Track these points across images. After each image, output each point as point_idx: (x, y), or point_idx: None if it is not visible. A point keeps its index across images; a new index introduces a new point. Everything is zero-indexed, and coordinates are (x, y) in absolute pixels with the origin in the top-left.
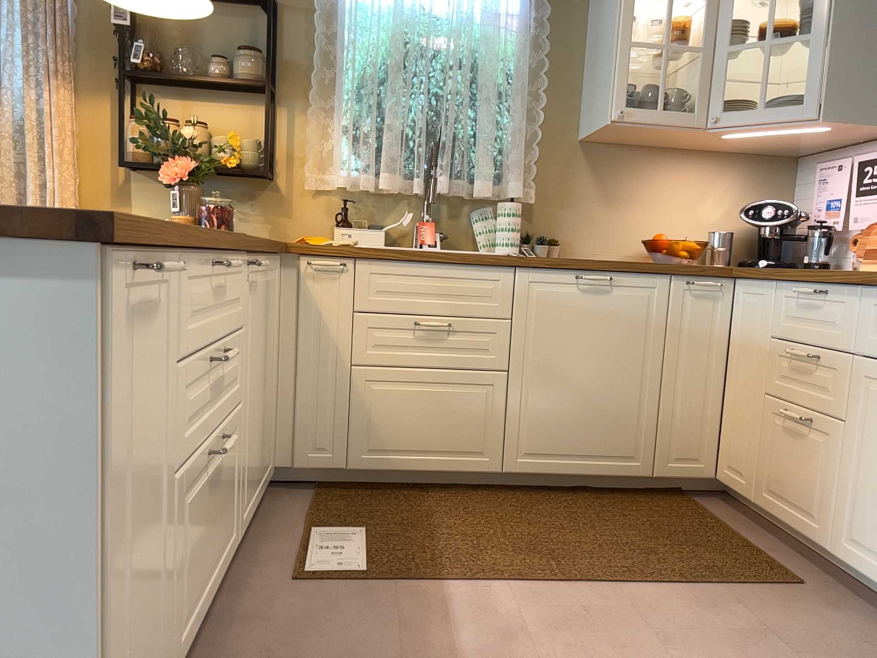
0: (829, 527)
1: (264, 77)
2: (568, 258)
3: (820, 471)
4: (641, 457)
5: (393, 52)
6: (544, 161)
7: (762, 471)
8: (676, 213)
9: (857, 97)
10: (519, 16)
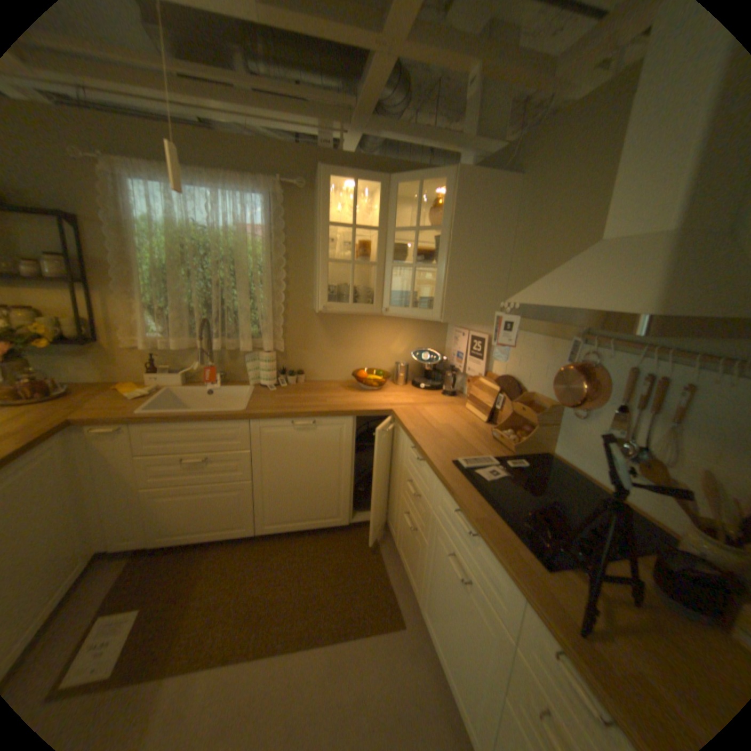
0: (420, 595)
1: (67, 274)
2: (289, 407)
3: (418, 561)
4: (341, 516)
5: (169, 256)
6: (291, 323)
7: (399, 536)
8: (377, 351)
9: (464, 308)
10: (263, 229)
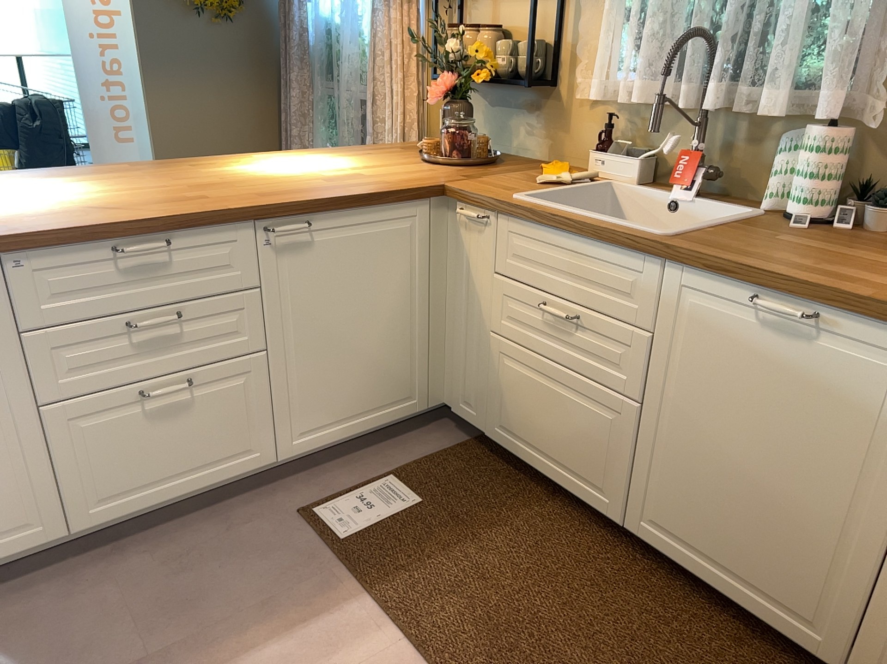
0: None
1: None
2: (773, 259)
3: None
4: (824, 632)
5: None
6: None
7: None
8: None
9: None
10: None
